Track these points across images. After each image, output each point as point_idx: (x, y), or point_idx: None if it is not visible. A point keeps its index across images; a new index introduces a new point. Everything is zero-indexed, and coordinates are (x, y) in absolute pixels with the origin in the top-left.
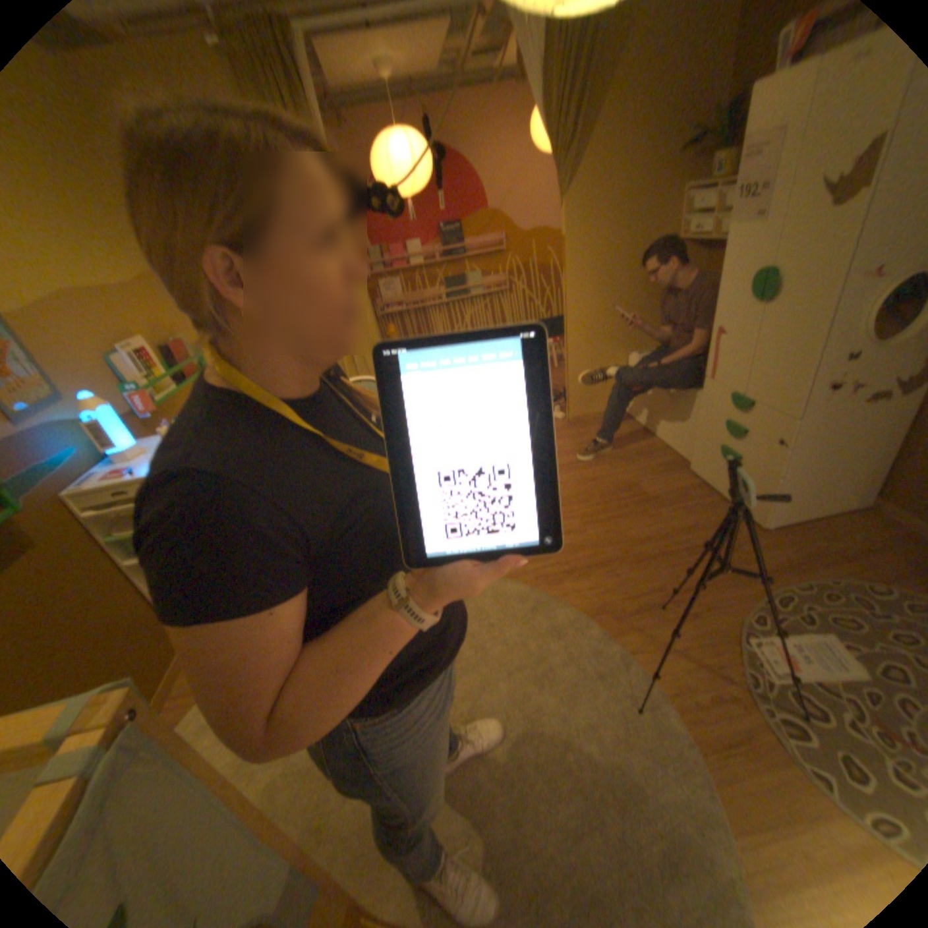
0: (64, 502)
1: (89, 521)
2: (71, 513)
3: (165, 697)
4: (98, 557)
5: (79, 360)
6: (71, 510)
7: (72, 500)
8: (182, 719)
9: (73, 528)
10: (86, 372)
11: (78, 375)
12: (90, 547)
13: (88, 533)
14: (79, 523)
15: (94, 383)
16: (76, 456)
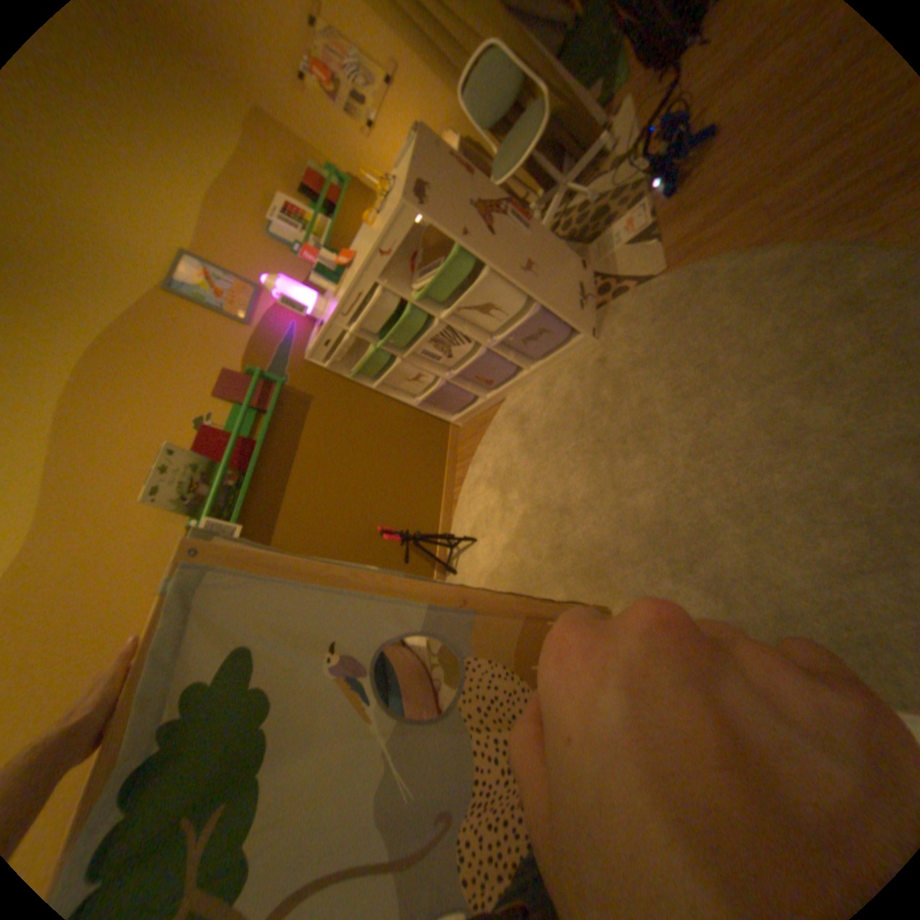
0: (311, 361)
1: (333, 367)
2: (321, 367)
3: (456, 461)
4: (357, 388)
5: (253, 249)
6: (318, 365)
7: (313, 359)
8: (467, 474)
9: (329, 376)
10: (264, 255)
11: (261, 262)
12: (347, 384)
13: (340, 375)
14: (330, 371)
15: (274, 261)
16: (299, 326)
